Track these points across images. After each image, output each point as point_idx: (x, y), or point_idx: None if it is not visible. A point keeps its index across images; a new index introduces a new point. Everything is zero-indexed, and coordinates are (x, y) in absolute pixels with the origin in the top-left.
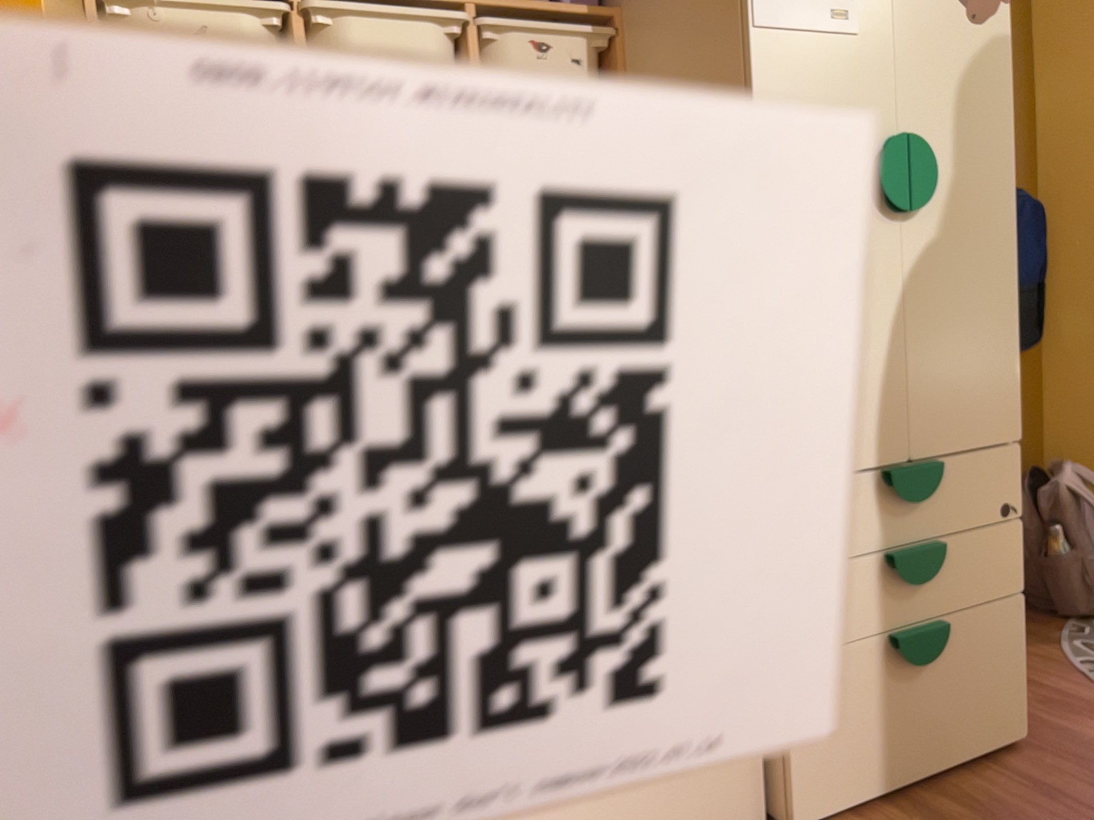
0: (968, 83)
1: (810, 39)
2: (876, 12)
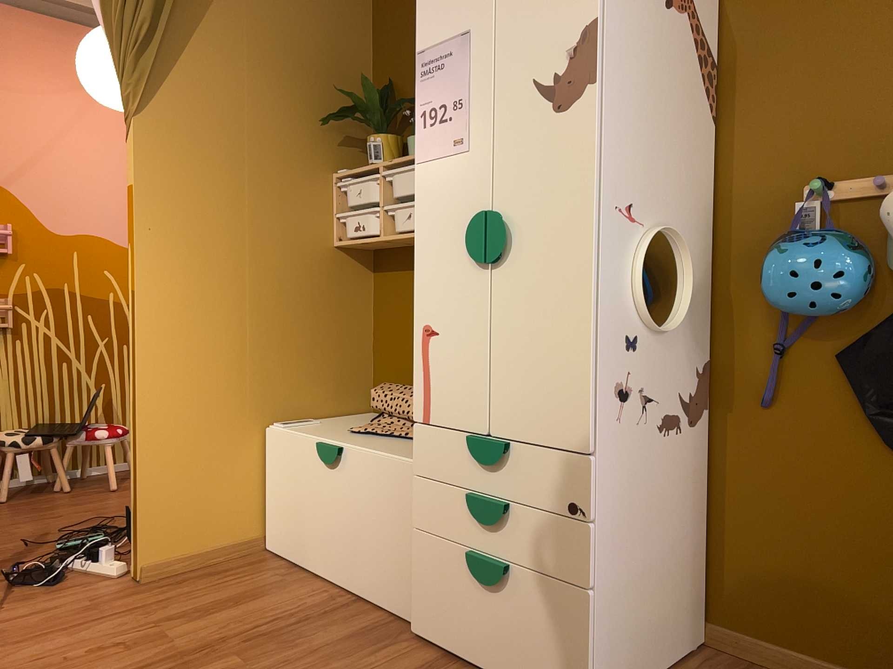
0: (549, 161)
1: (441, 162)
2: (480, 132)
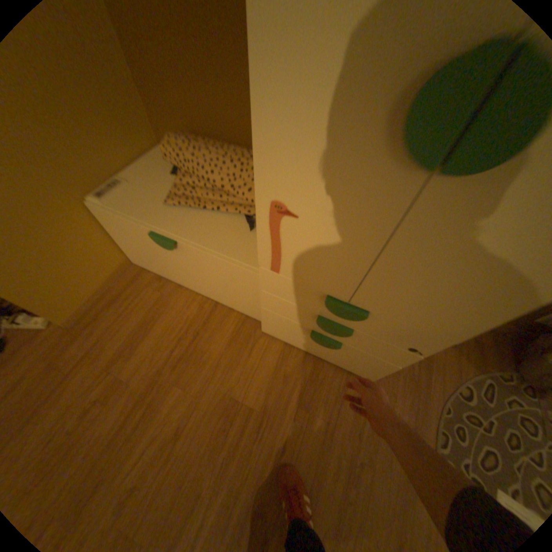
0: None
1: None
2: None
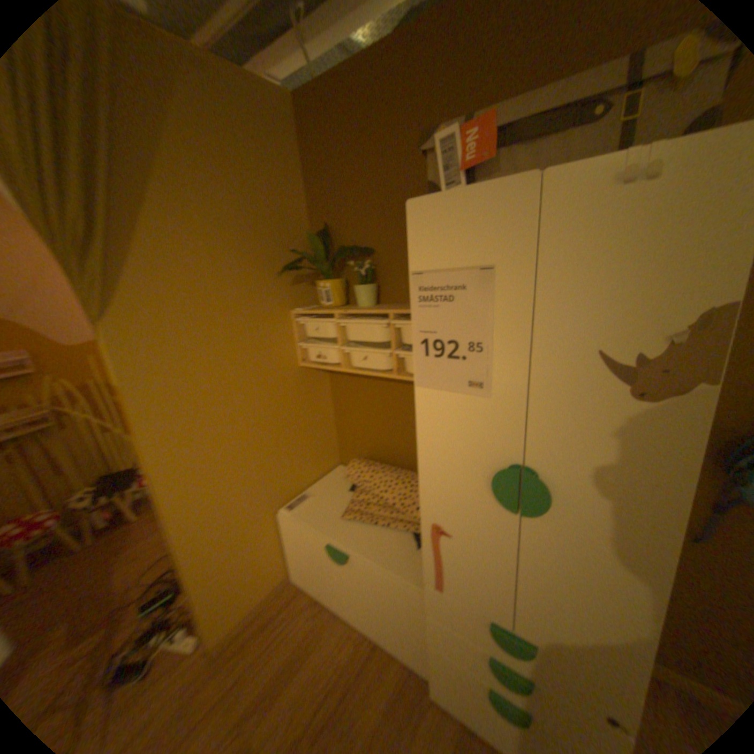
0: (616, 447)
1: (451, 396)
2: (508, 385)
